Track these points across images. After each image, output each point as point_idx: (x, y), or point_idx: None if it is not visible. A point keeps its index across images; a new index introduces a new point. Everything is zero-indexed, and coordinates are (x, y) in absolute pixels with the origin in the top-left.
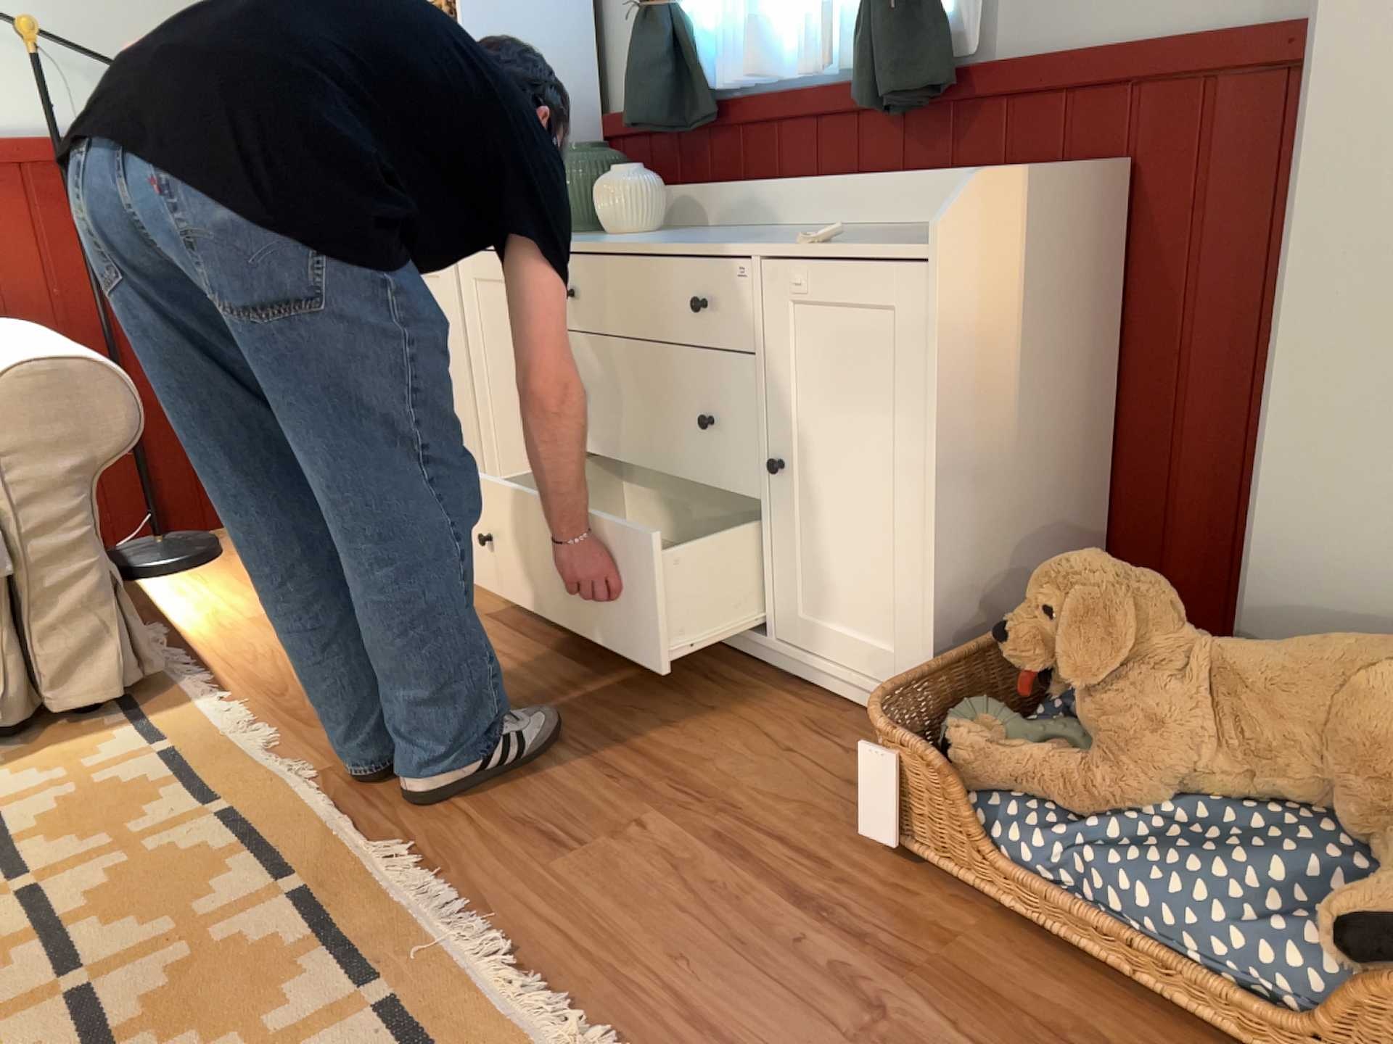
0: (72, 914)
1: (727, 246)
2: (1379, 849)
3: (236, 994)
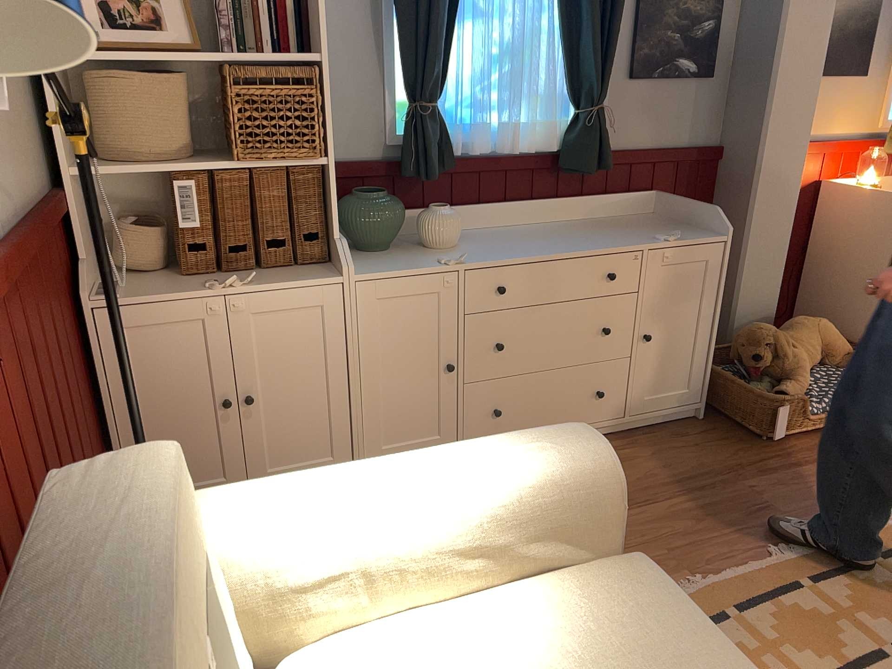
0: (837, 663)
1: (619, 246)
2: (841, 364)
3: (885, 597)
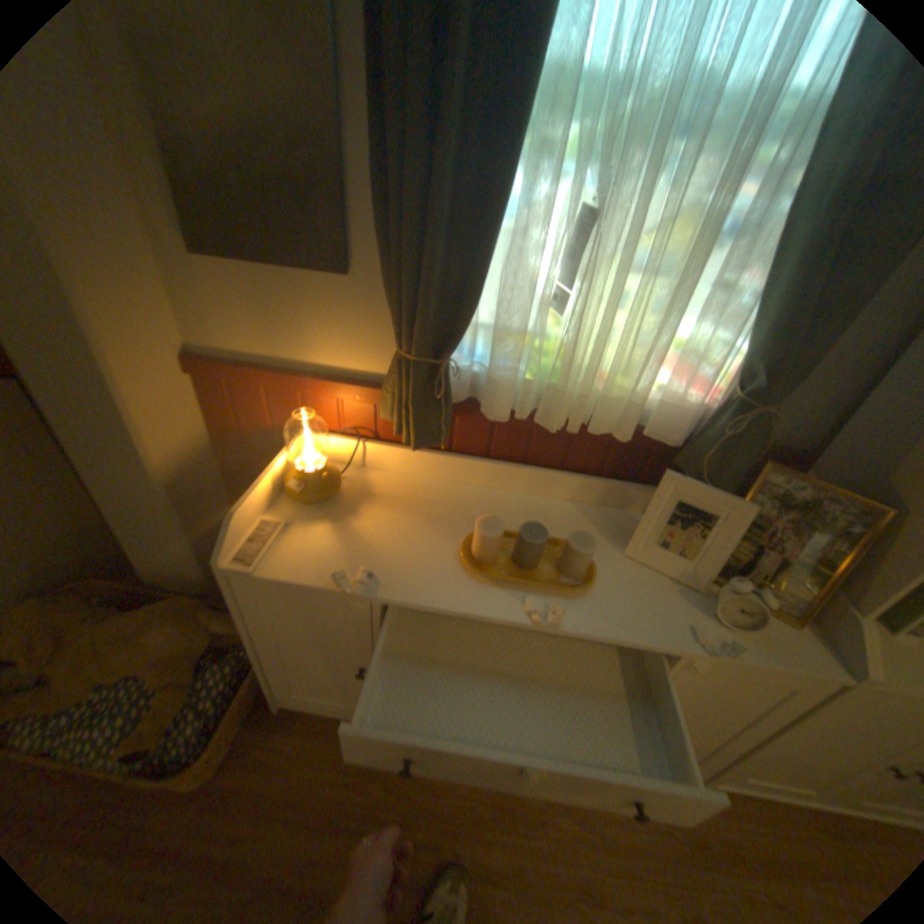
0: None
1: None
2: (159, 693)
3: None
